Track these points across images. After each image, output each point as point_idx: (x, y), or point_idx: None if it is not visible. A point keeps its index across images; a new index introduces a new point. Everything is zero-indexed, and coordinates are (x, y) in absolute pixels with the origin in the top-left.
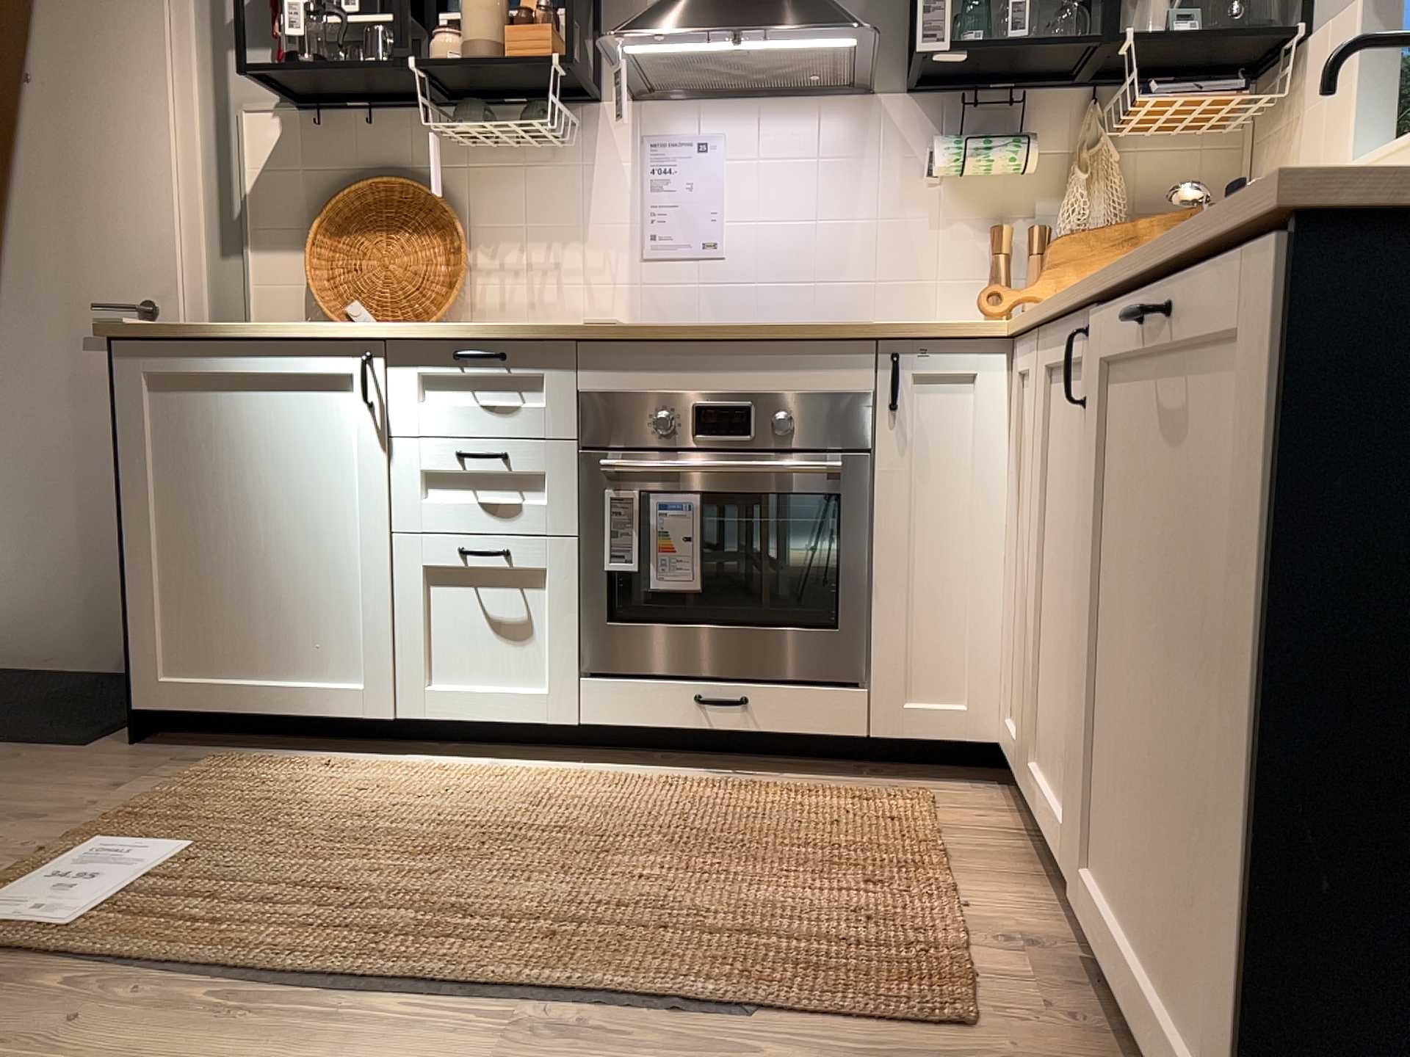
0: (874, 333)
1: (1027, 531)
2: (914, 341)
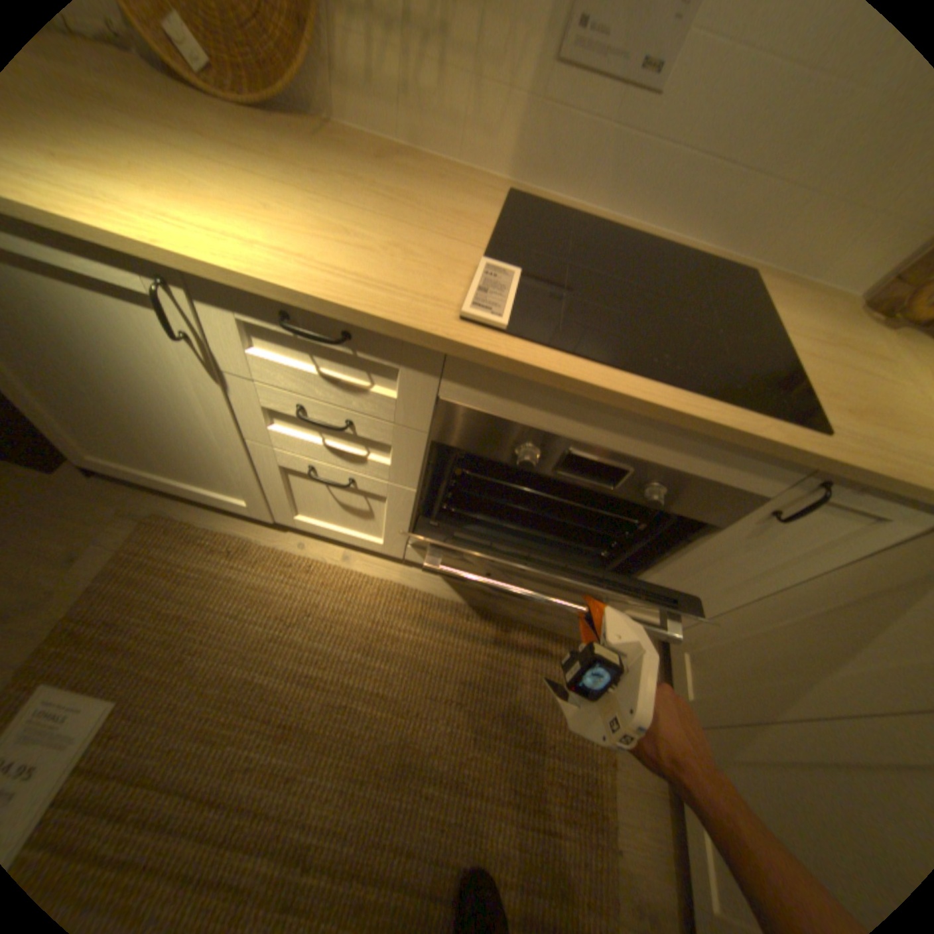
0: (830, 468)
1: (807, 644)
2: (864, 483)
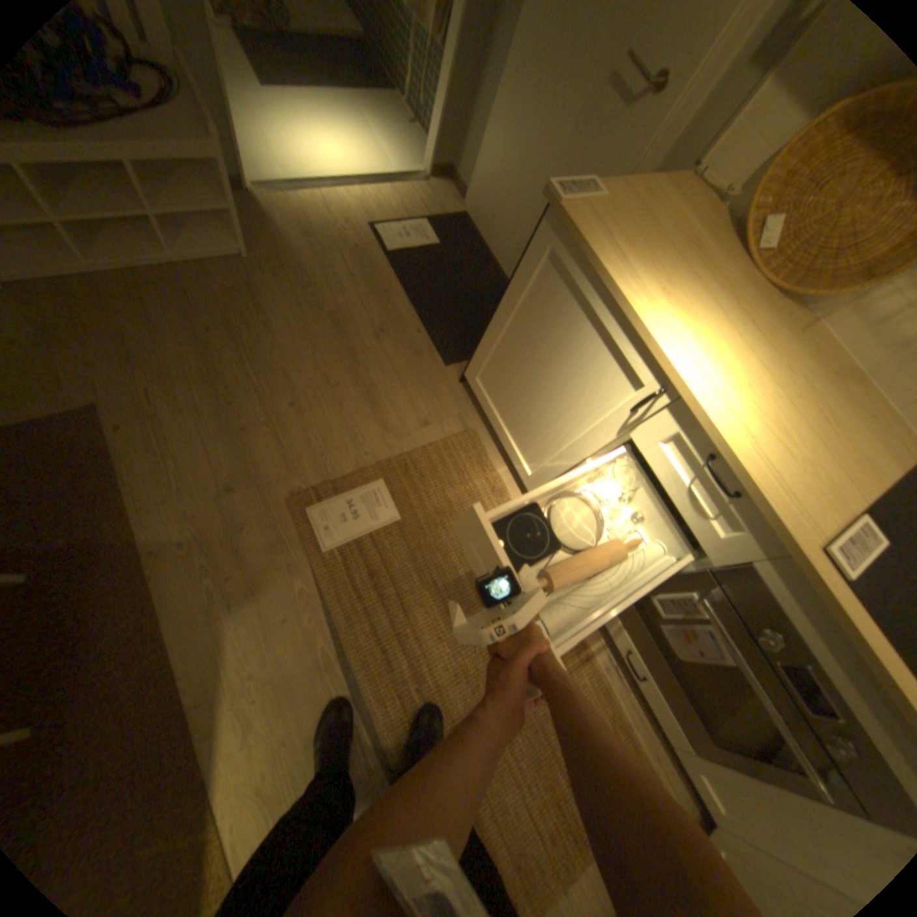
0: None
1: None
2: None
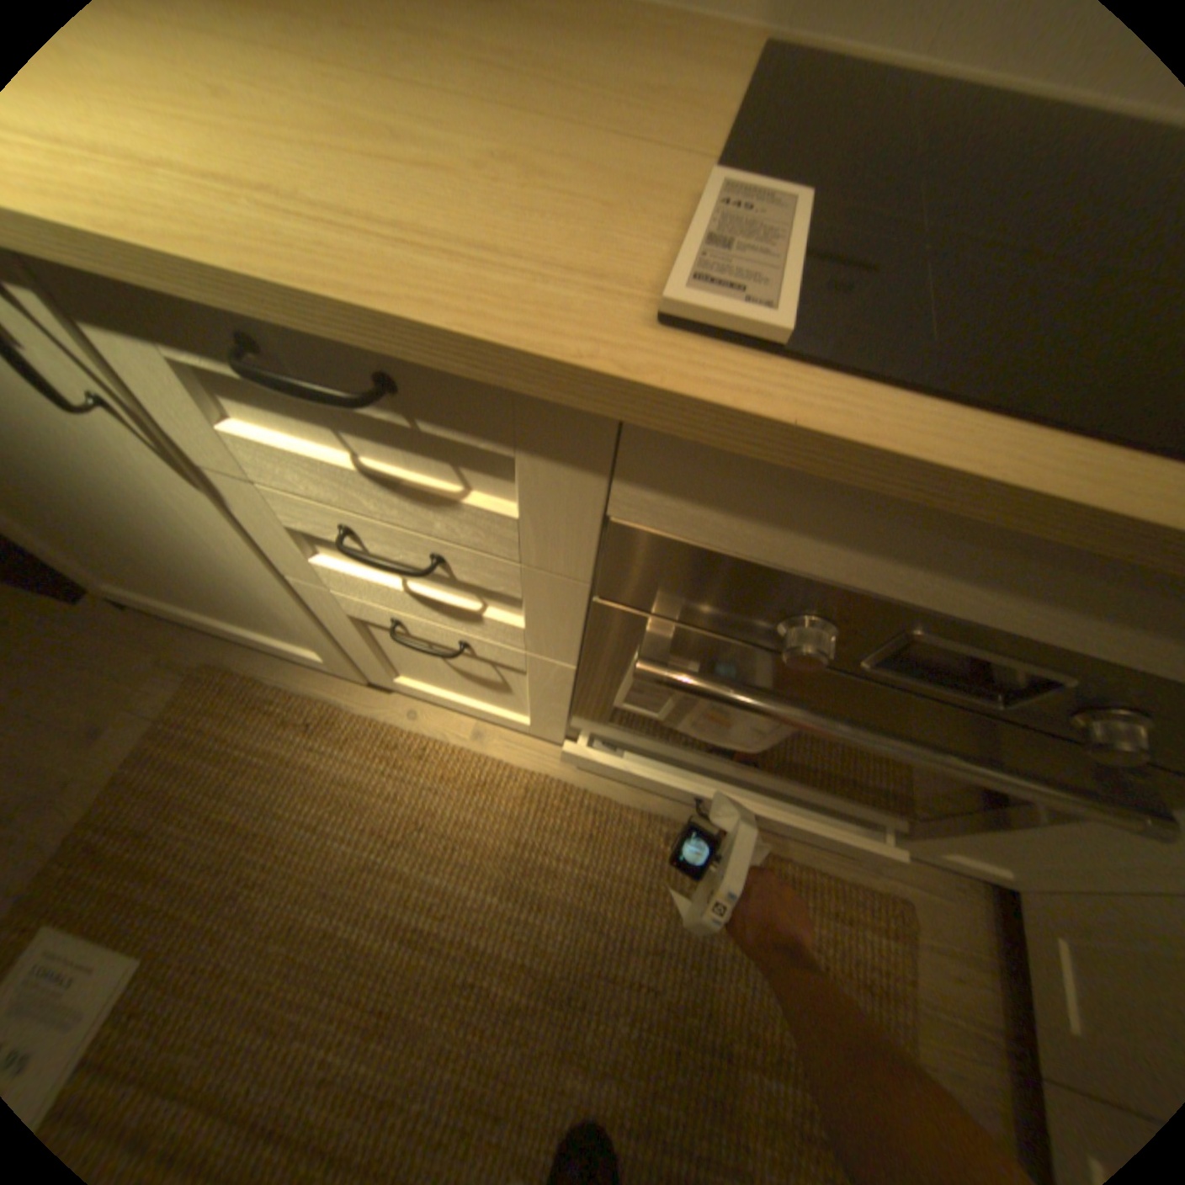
0: None
1: None
2: None
